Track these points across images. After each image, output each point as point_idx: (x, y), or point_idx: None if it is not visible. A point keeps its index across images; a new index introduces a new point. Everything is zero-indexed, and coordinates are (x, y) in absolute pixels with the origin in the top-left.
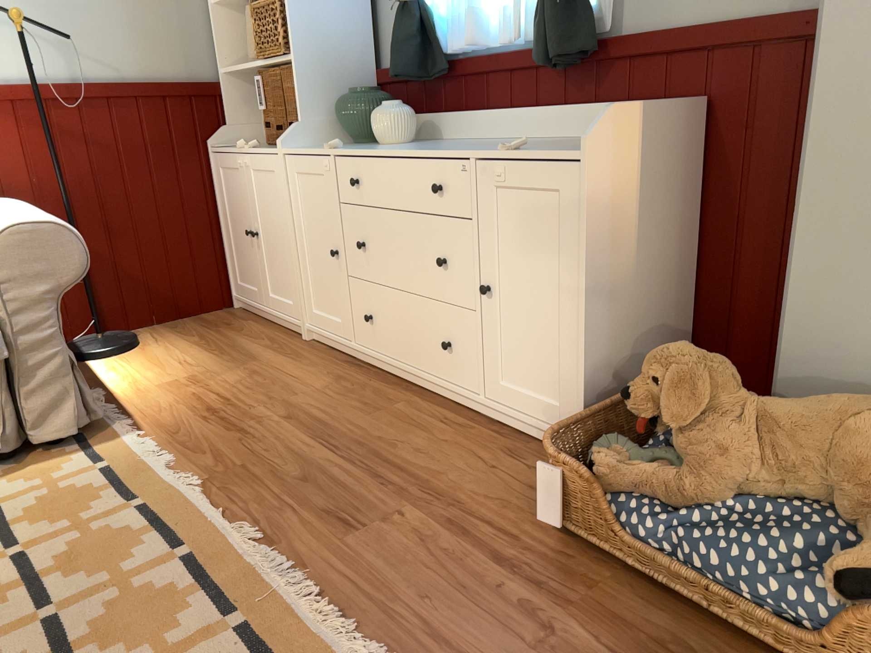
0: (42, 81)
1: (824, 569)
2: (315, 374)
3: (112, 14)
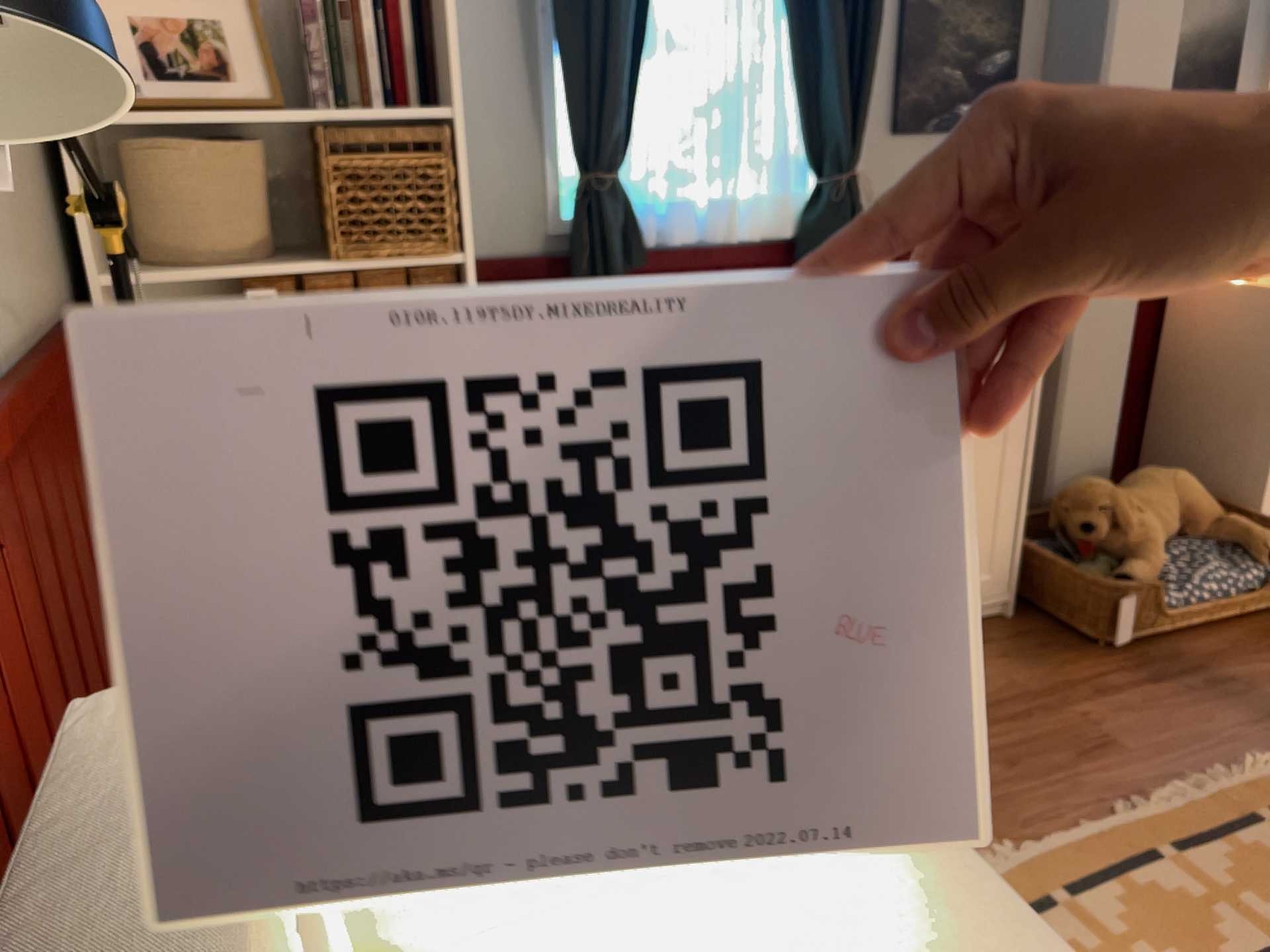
0: None
1: (1240, 559)
2: None
3: None
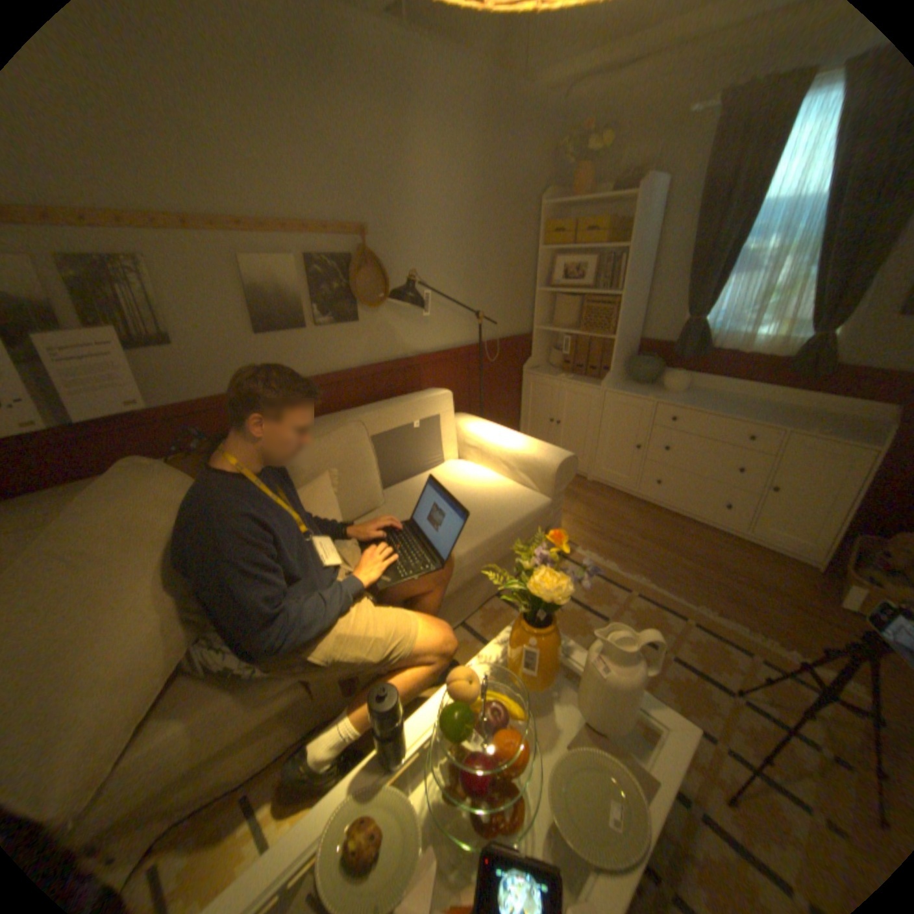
0: (466, 342)
1: None
2: (623, 508)
3: (497, 300)
